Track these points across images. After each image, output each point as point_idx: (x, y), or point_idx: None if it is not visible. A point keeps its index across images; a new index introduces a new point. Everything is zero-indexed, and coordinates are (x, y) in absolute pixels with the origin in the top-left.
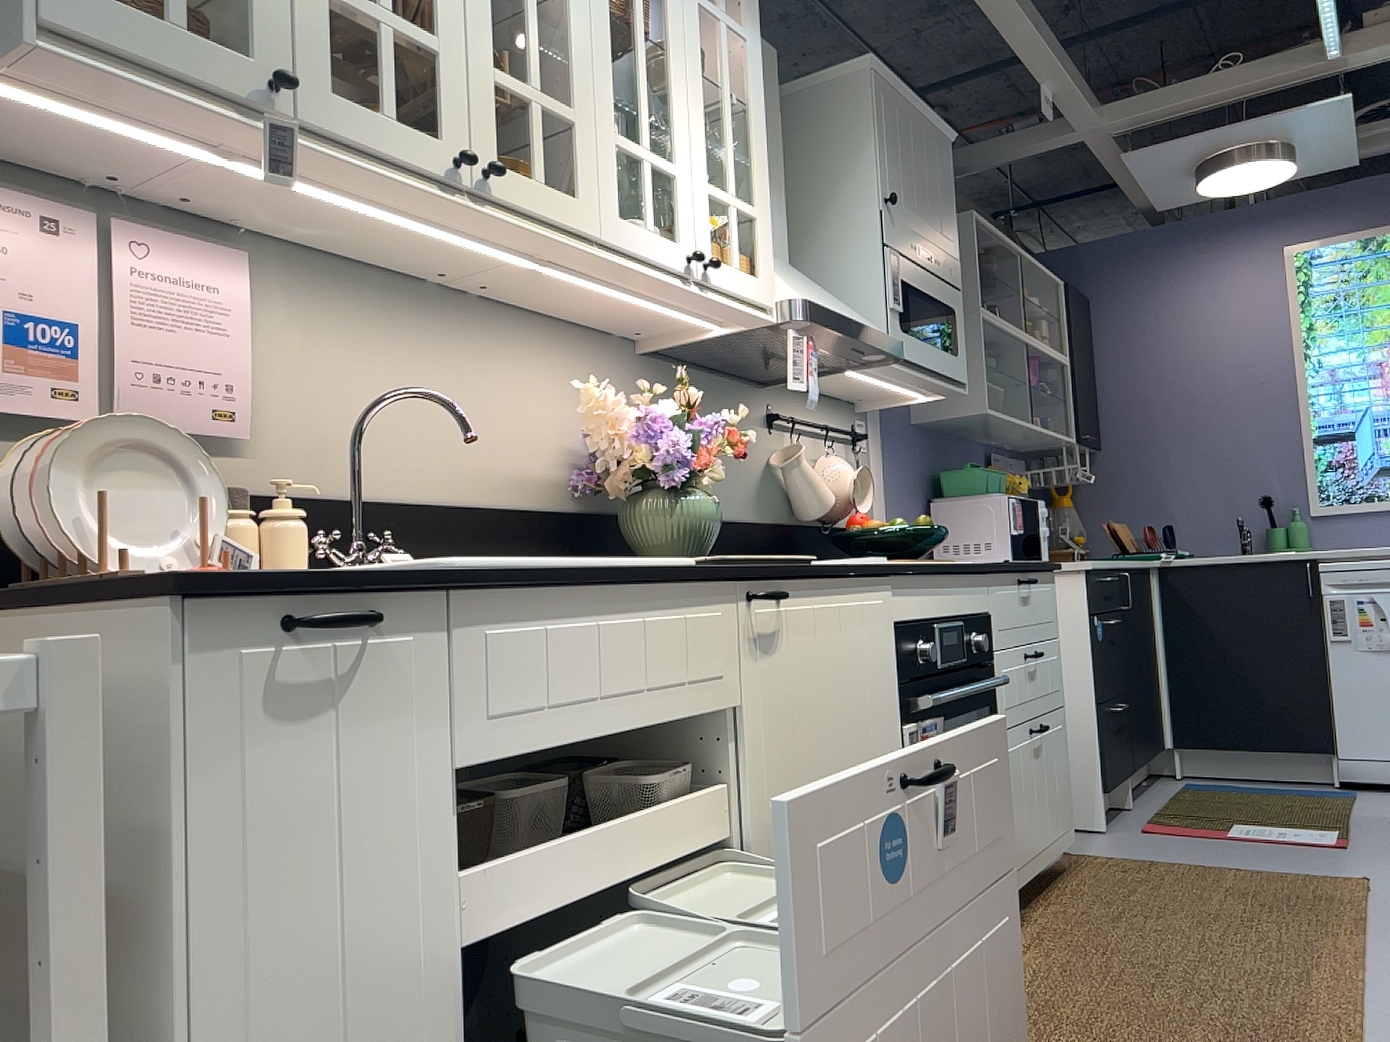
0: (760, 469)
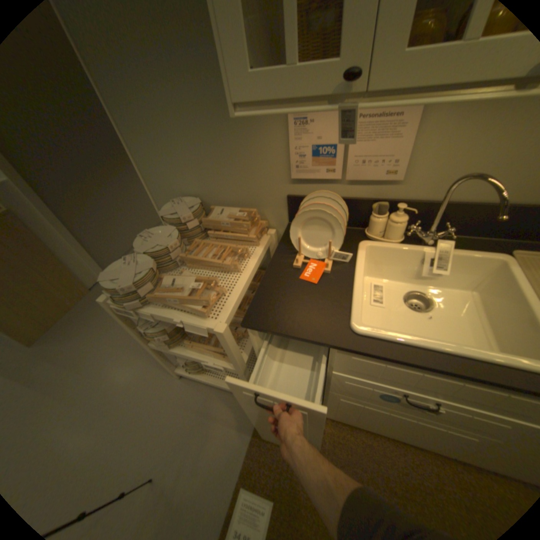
0: None
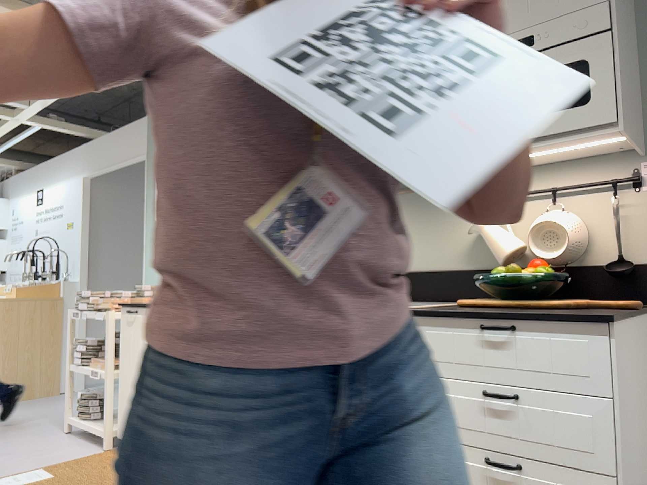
0: (468, 236)
